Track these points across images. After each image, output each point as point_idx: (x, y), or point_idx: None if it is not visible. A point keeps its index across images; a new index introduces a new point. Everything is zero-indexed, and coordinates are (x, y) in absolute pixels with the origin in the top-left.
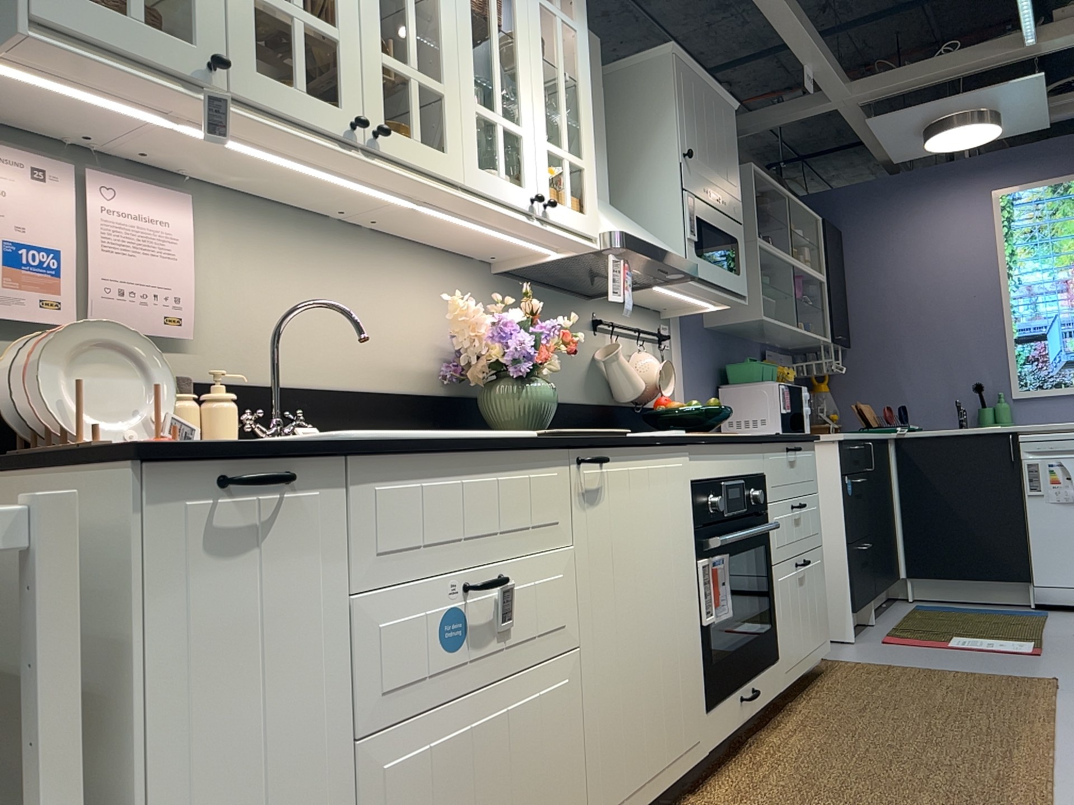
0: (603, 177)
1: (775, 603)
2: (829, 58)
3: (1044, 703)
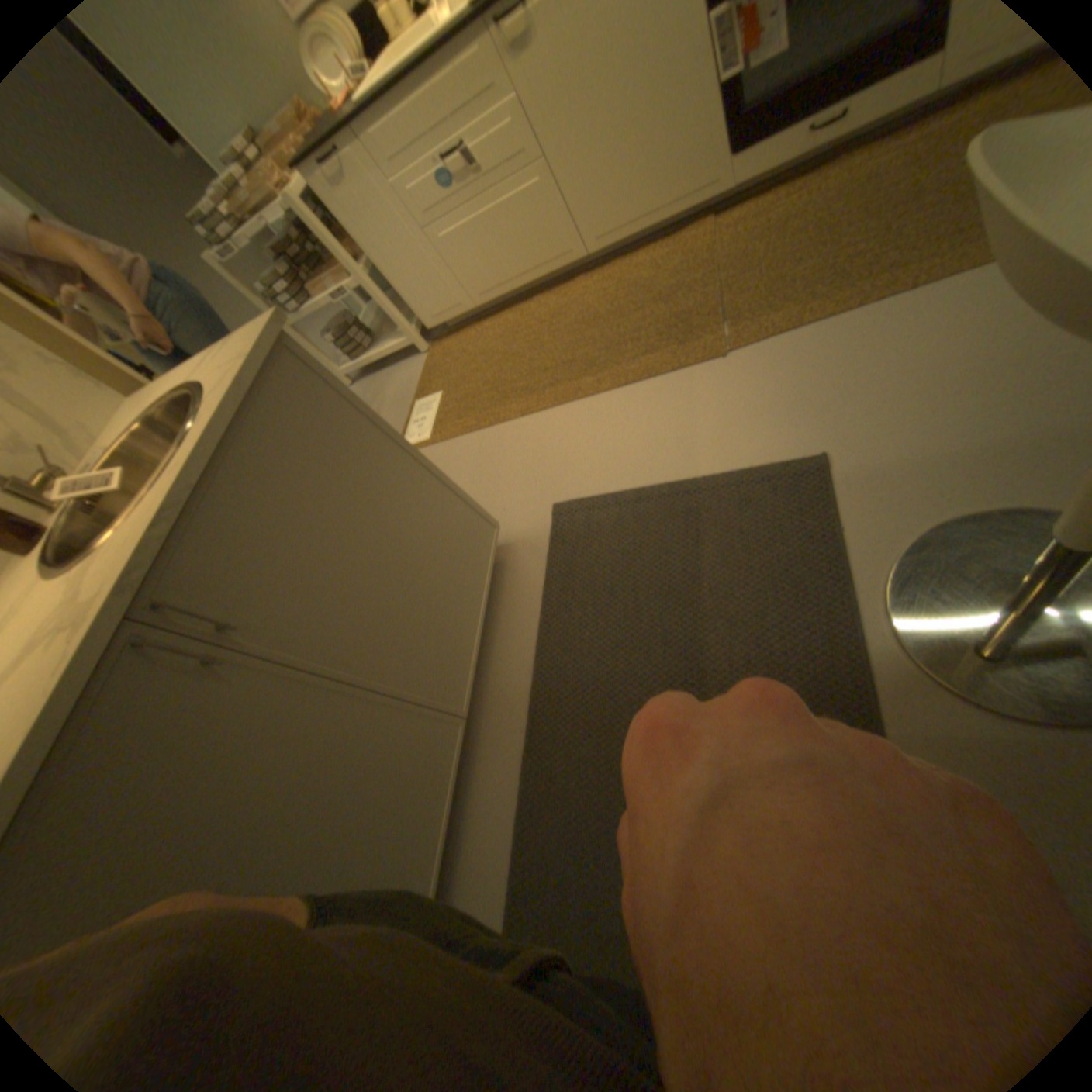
0: None
1: None
2: None
3: None
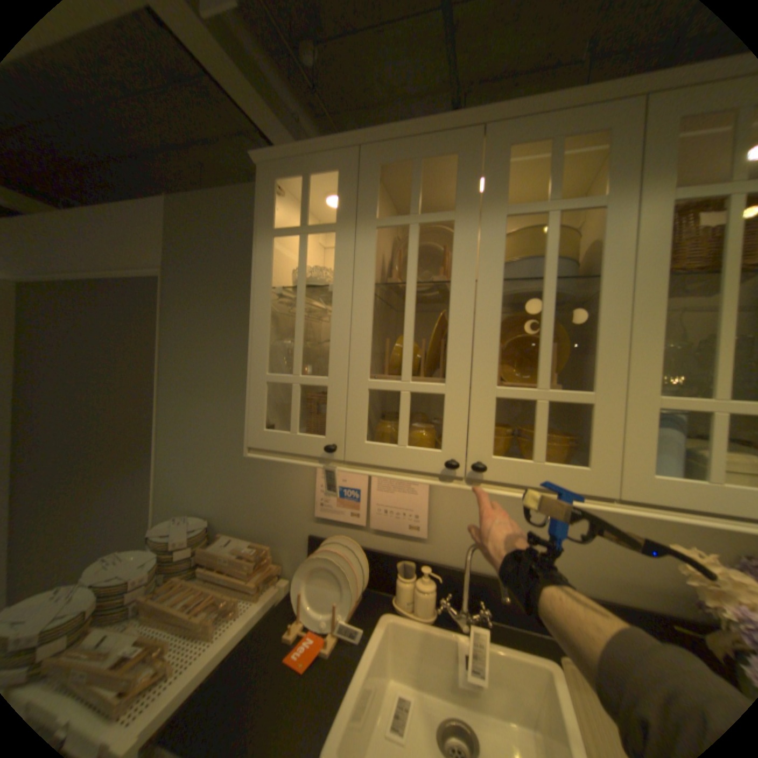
0: None
1: None
2: None
3: None
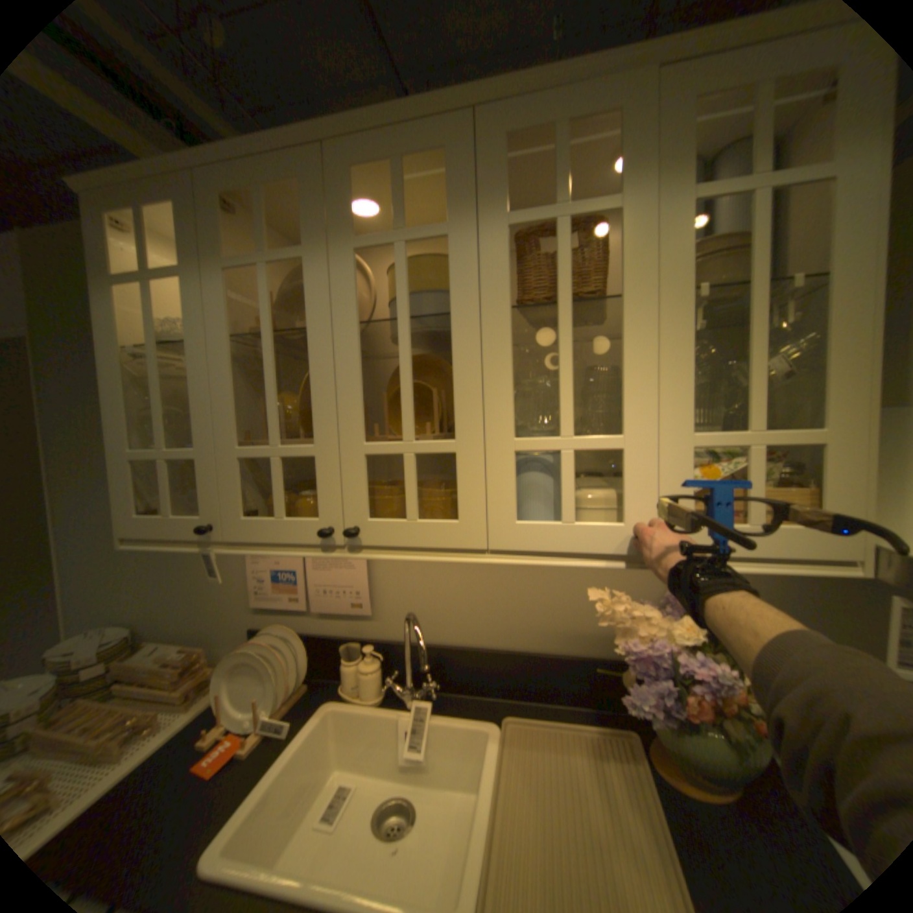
0: None
1: None
2: None
3: None
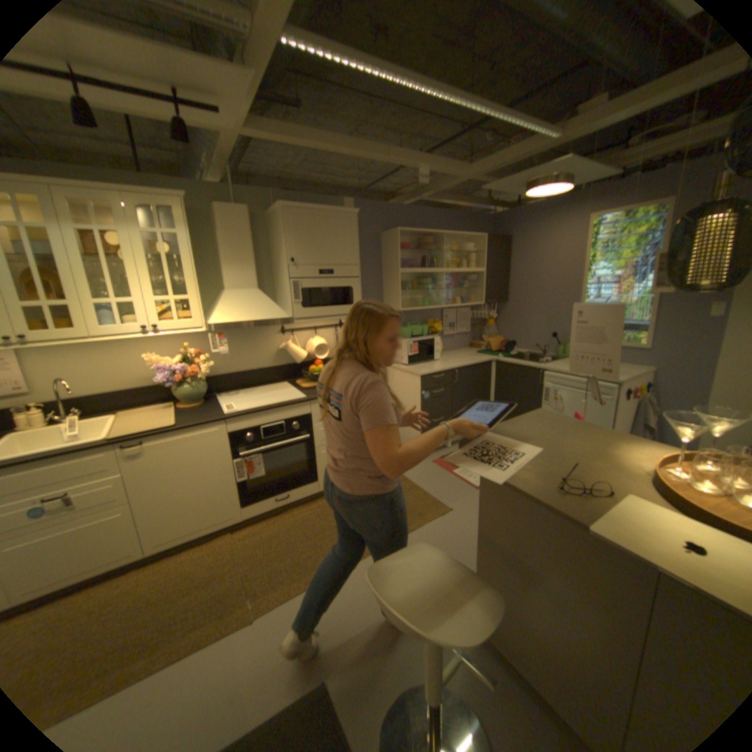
0: (249, 277)
1: (316, 462)
2: (433, 161)
3: (415, 526)
